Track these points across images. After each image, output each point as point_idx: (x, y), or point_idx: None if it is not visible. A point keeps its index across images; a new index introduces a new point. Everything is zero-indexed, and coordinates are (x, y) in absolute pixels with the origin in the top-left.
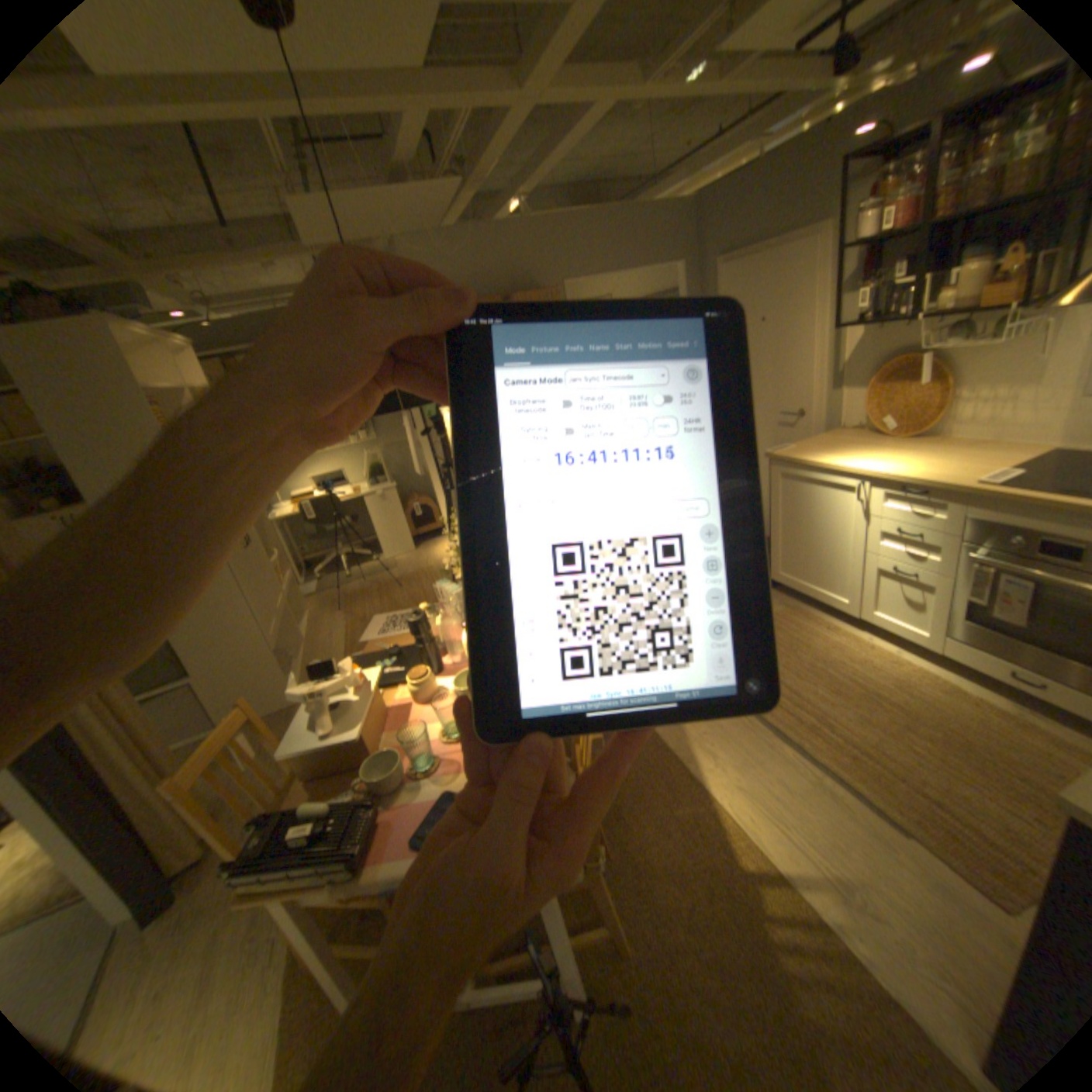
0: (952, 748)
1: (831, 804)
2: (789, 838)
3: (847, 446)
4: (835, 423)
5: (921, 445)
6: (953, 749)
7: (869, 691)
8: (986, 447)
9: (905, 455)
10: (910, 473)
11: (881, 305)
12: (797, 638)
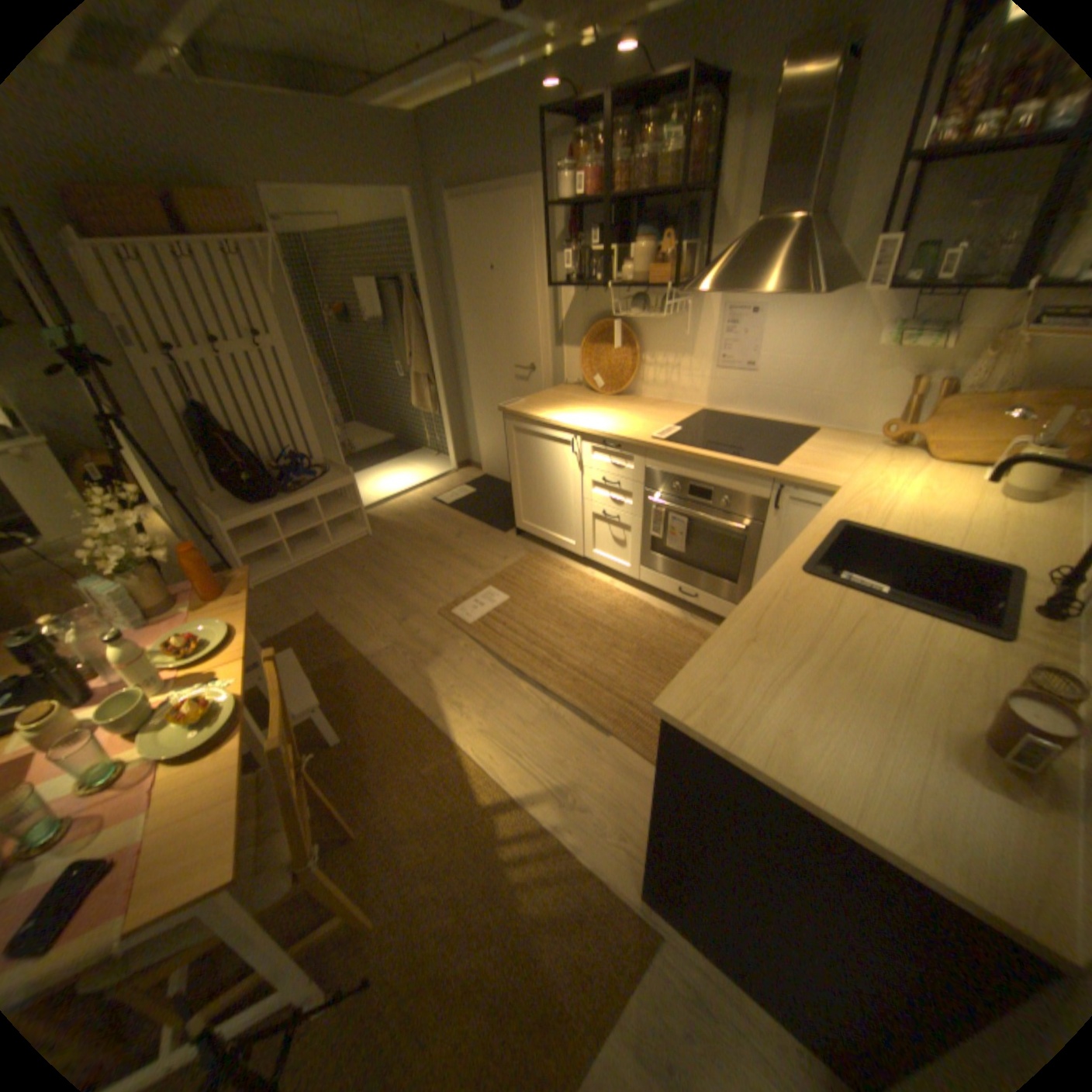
0: (641, 655)
1: (554, 725)
2: (520, 764)
3: (566, 403)
4: (560, 380)
5: (620, 403)
6: (641, 656)
7: (587, 619)
8: (662, 407)
9: (607, 412)
10: (607, 430)
11: (586, 270)
12: (536, 581)
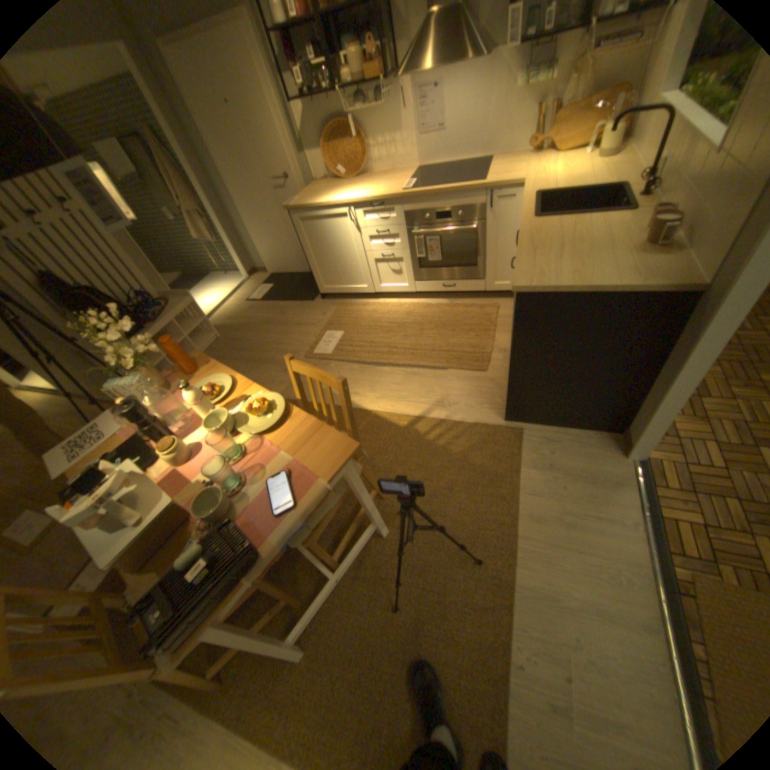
0: (438, 328)
1: (414, 377)
2: (409, 401)
3: (327, 190)
4: (310, 179)
5: (363, 180)
6: (439, 328)
7: (398, 323)
8: (392, 174)
9: (360, 187)
10: (371, 195)
11: (305, 84)
12: (353, 317)
